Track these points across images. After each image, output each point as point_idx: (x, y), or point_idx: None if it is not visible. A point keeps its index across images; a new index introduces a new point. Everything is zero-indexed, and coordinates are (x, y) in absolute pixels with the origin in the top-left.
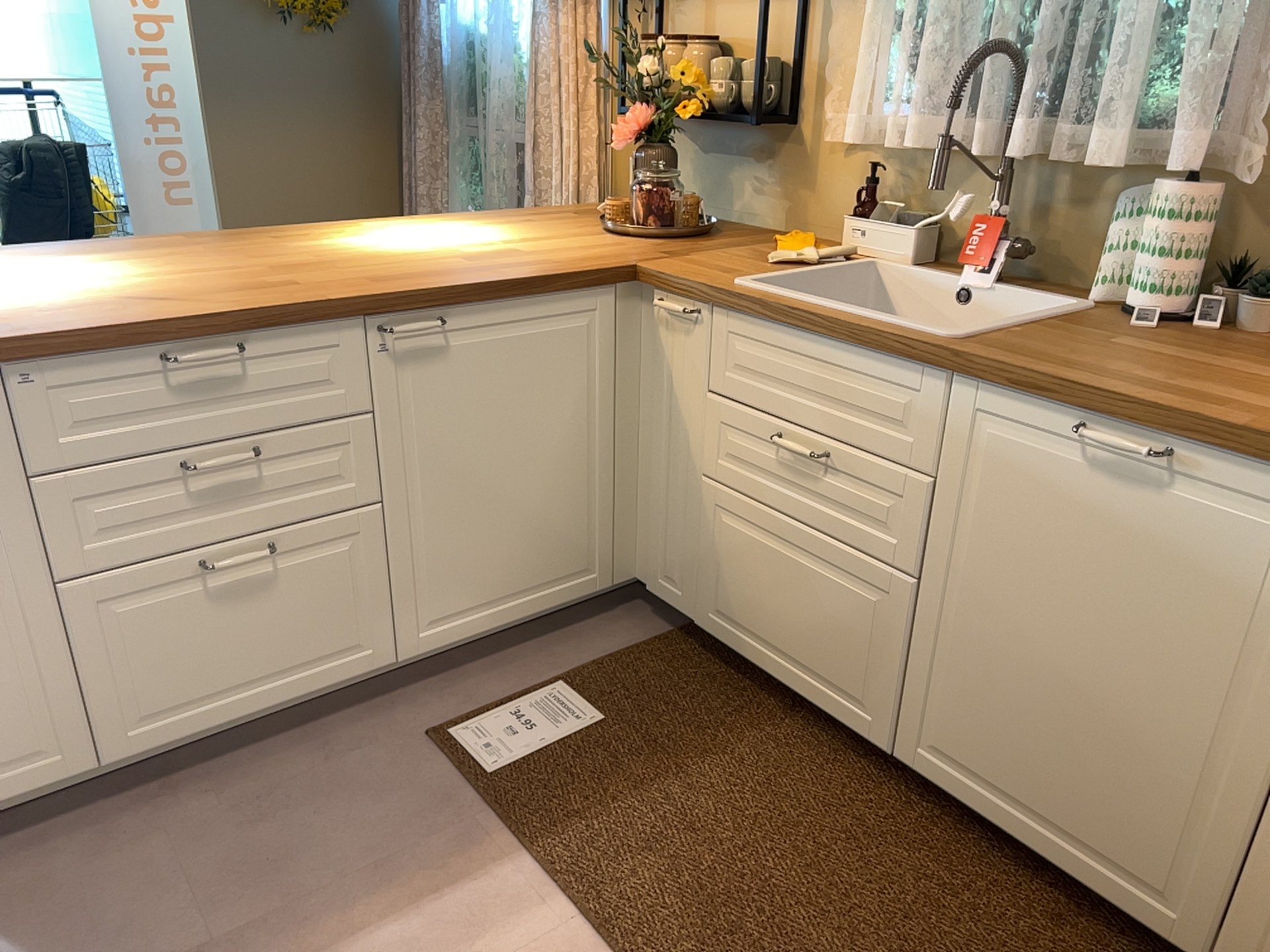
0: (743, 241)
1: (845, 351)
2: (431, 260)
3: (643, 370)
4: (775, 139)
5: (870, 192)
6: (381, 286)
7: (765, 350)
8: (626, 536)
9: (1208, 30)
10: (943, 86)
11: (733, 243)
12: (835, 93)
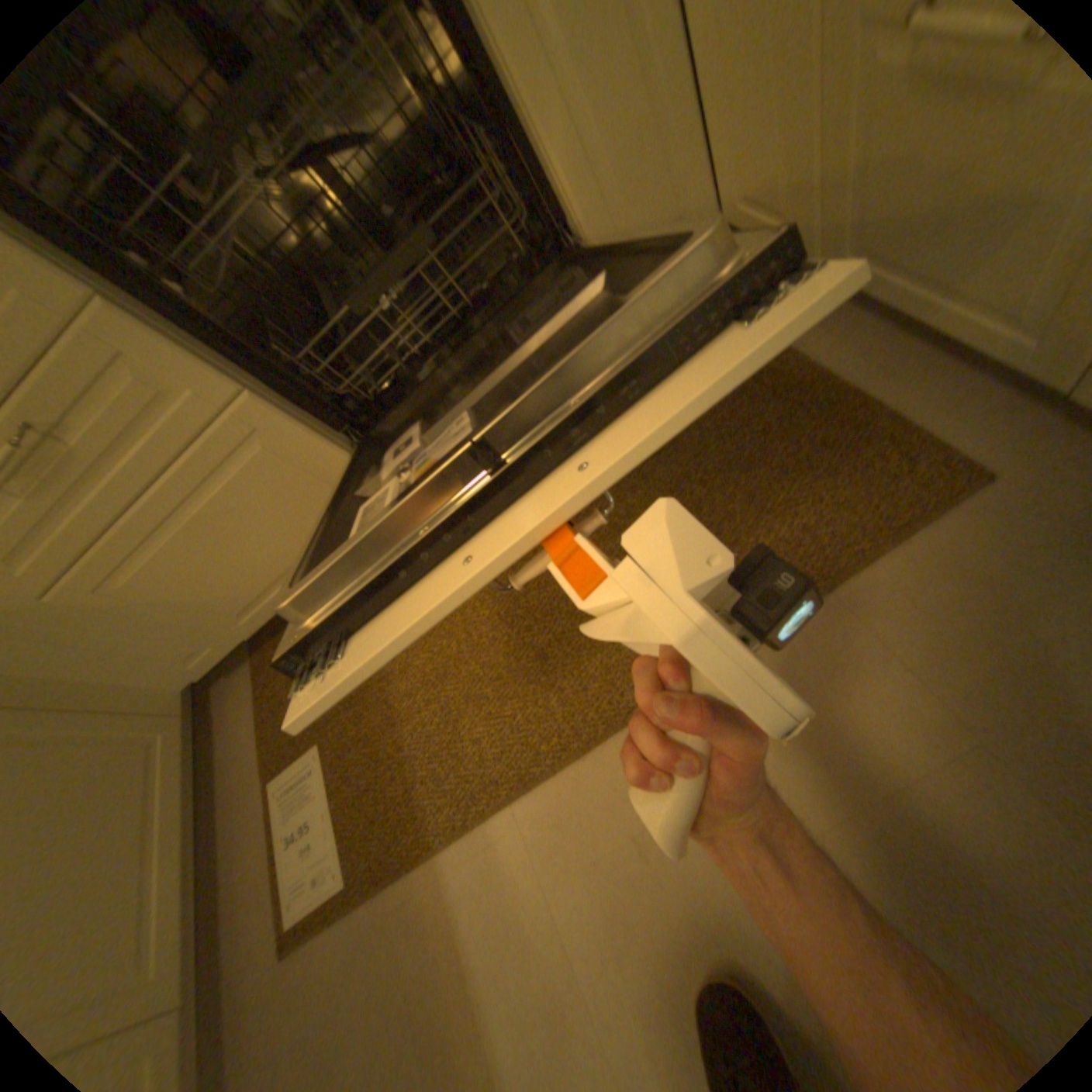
0: None
1: None
2: None
3: None
4: None
5: None
6: None
7: None
8: (118, 697)
9: None
10: None
11: None
12: None
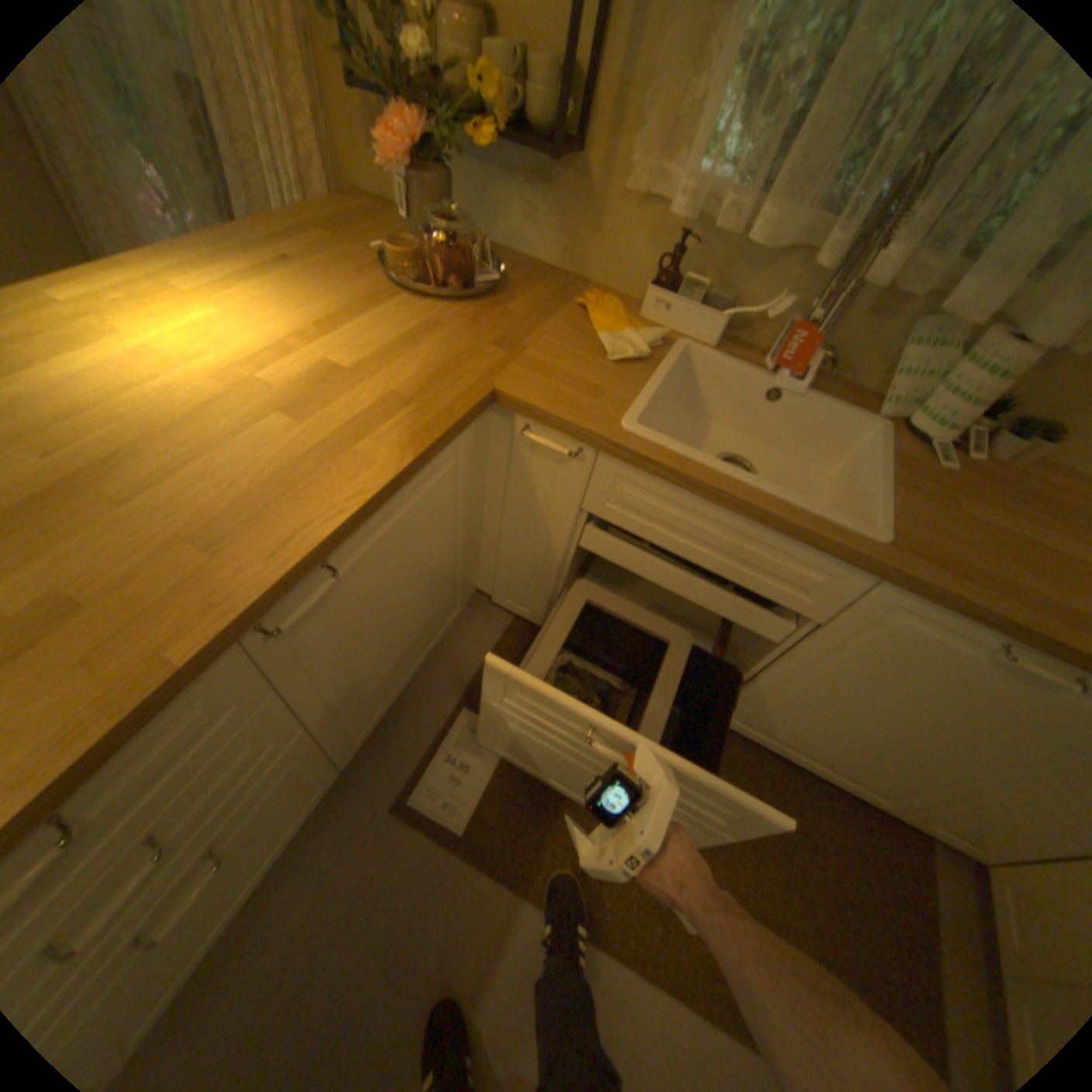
0: (545, 298)
1: (767, 531)
2: (241, 429)
3: (492, 469)
4: (556, 158)
5: (678, 259)
6: (229, 570)
7: (662, 502)
8: (473, 574)
9: None
10: (820, 170)
11: (541, 307)
12: (643, 118)
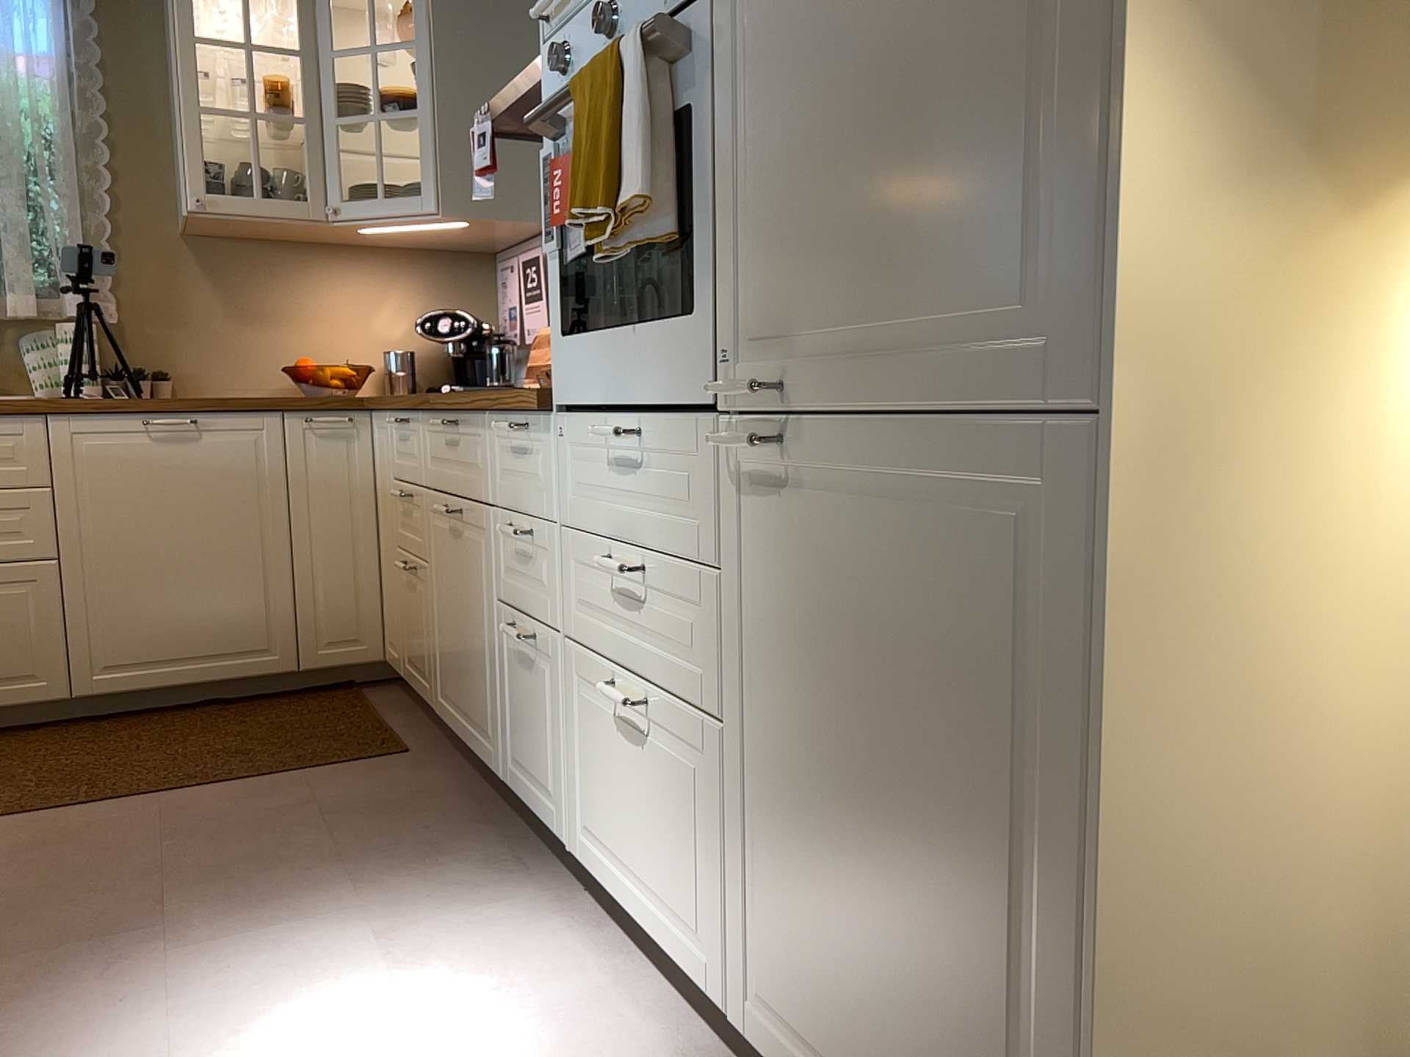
0: None
1: None
2: None
3: None
4: None
5: None
6: None
7: None
8: None
9: (60, 241)
10: None
11: None
12: None
